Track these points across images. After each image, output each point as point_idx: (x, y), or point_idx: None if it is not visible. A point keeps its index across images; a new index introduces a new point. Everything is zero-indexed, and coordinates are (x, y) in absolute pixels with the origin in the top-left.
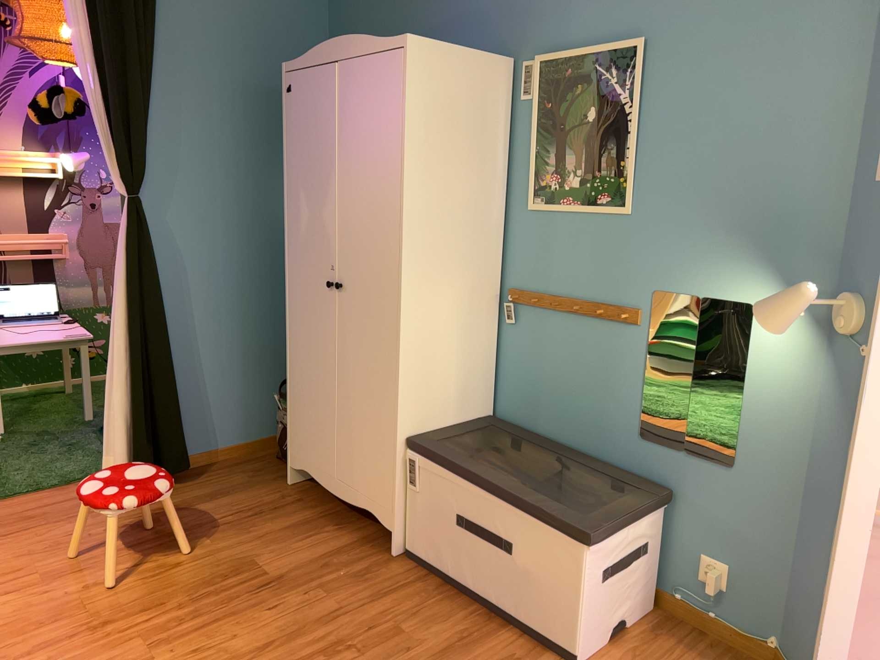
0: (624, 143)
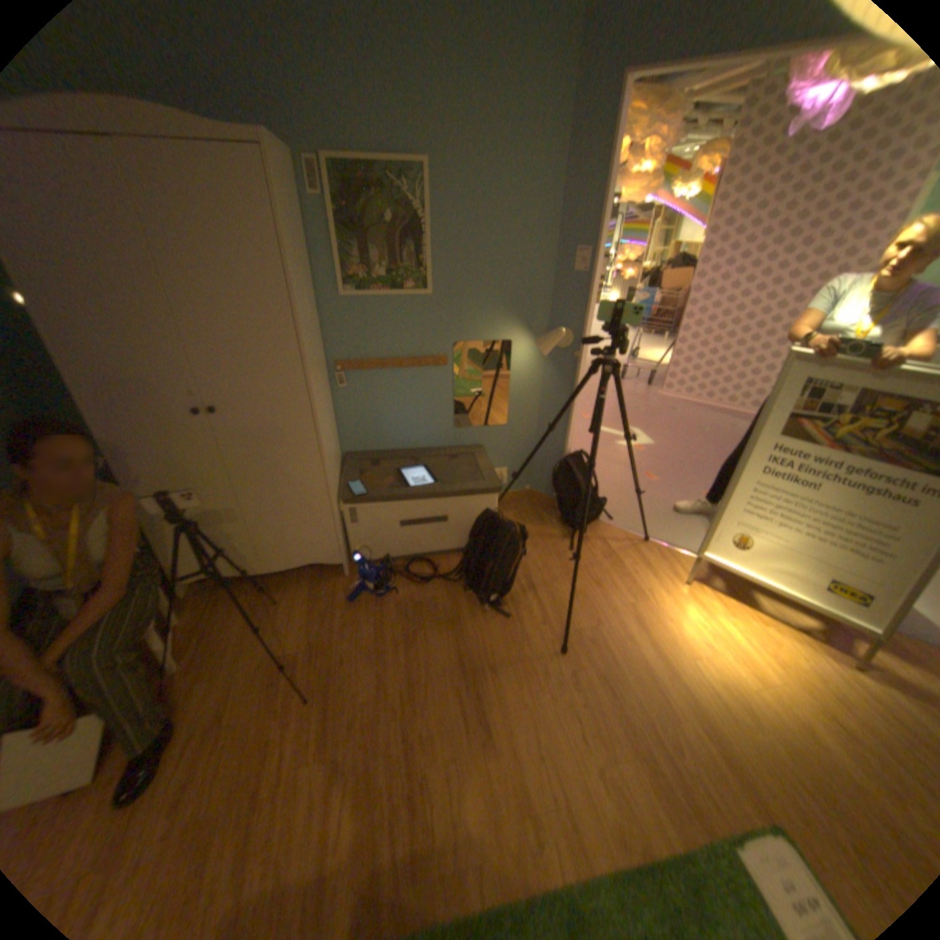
0: (421, 243)
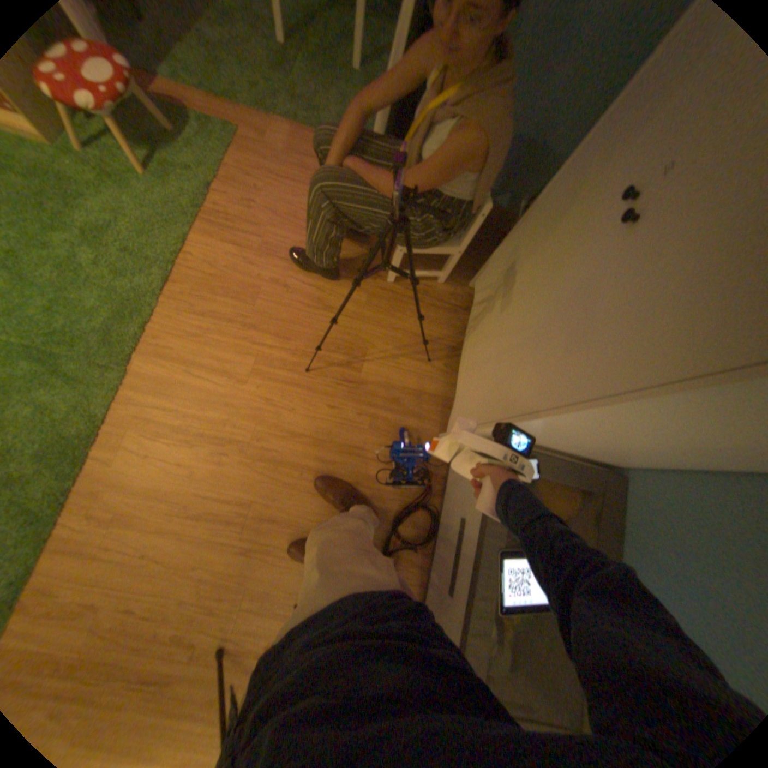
0: None
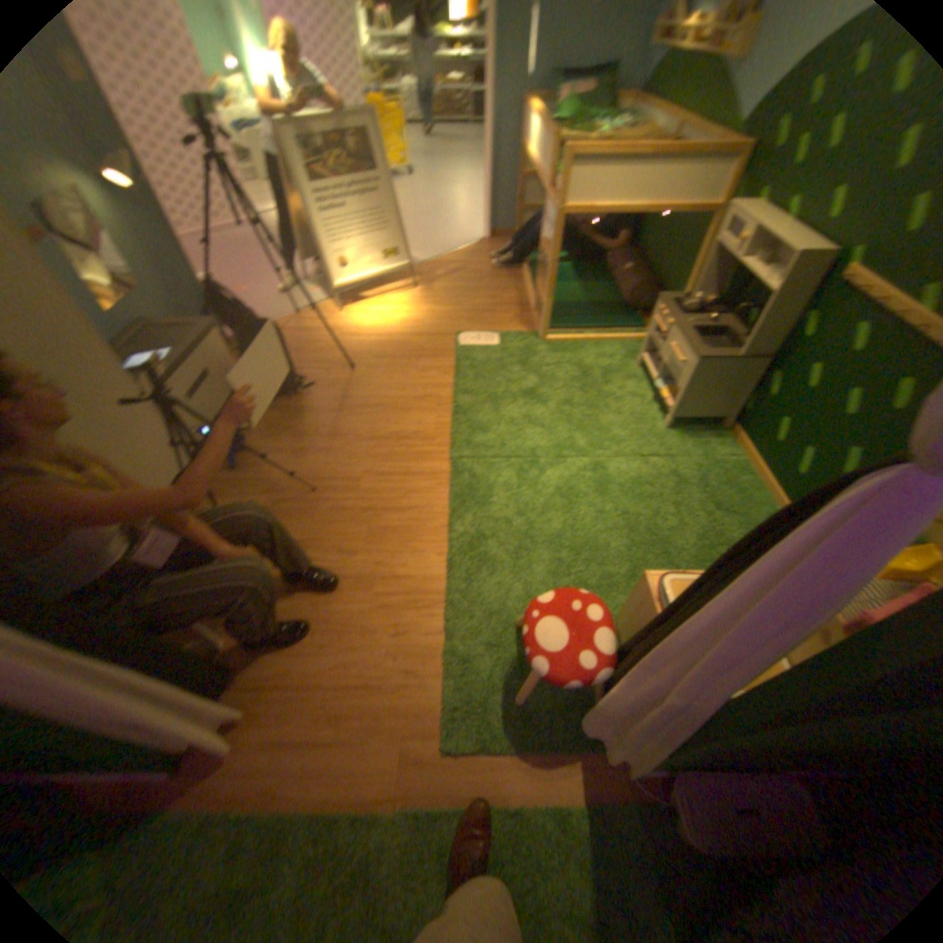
0: None
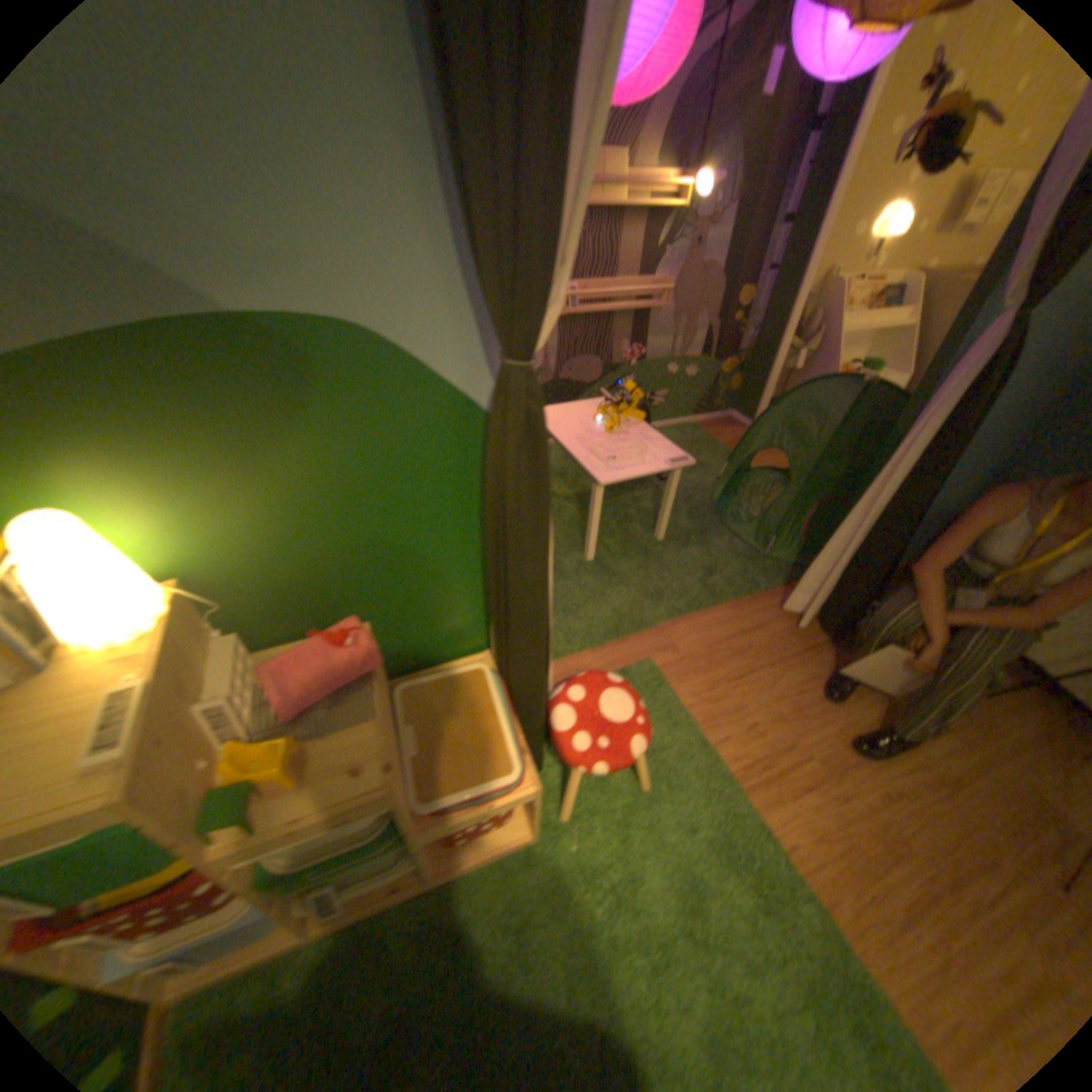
0: None
